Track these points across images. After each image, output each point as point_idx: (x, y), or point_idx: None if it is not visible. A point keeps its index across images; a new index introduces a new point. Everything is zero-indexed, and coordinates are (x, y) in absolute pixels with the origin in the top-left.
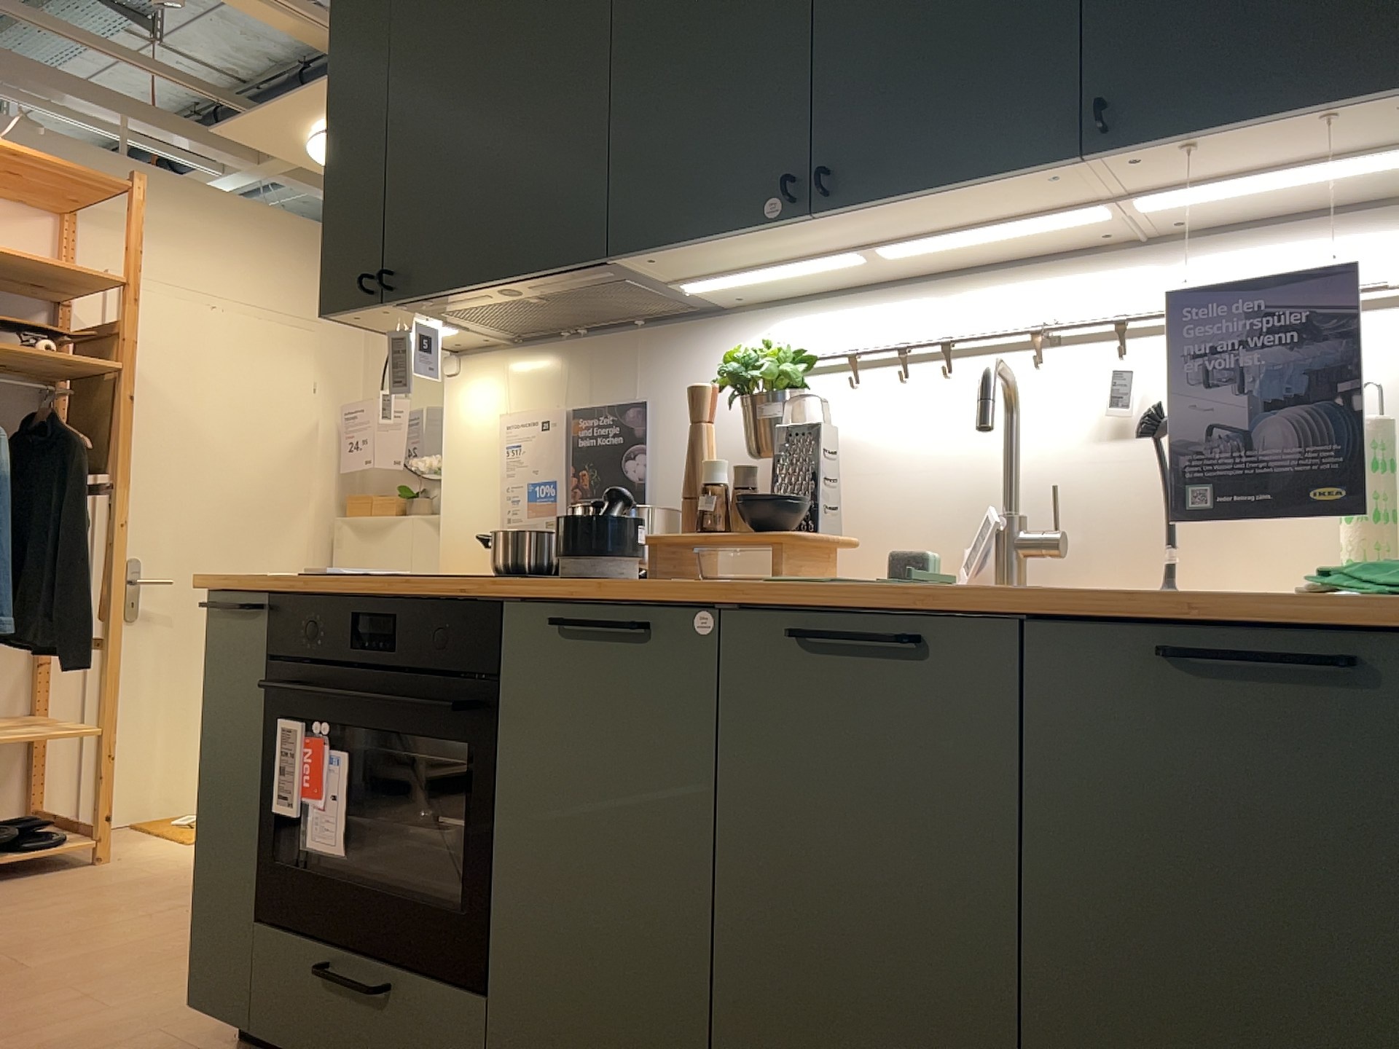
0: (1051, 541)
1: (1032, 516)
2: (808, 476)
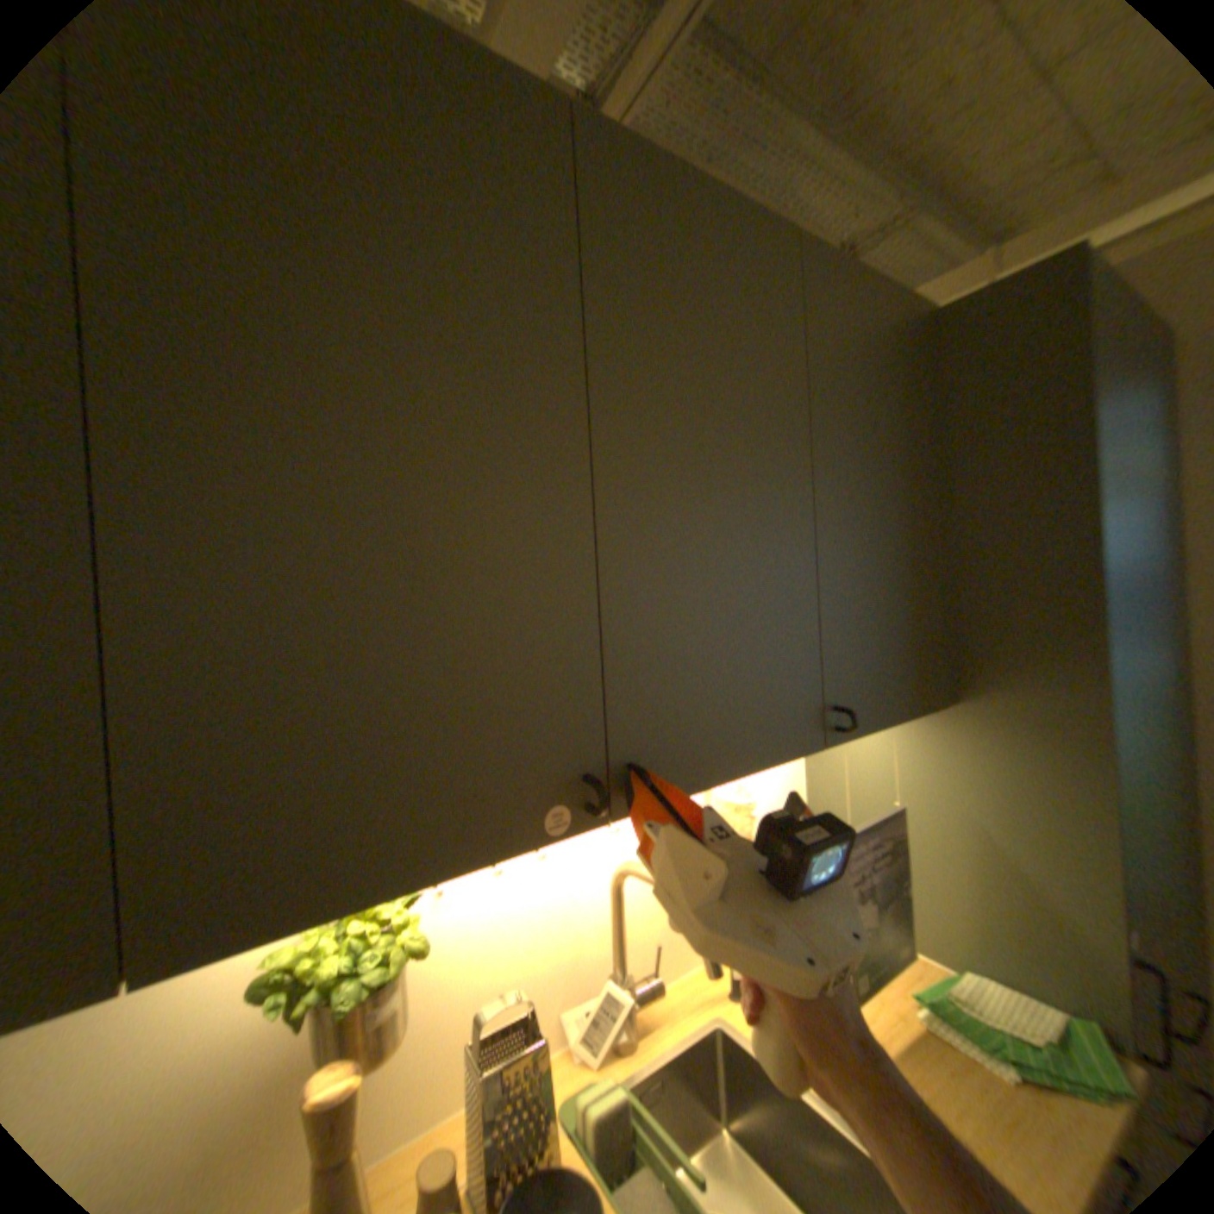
0: (661, 992)
1: (630, 967)
2: (539, 1126)
